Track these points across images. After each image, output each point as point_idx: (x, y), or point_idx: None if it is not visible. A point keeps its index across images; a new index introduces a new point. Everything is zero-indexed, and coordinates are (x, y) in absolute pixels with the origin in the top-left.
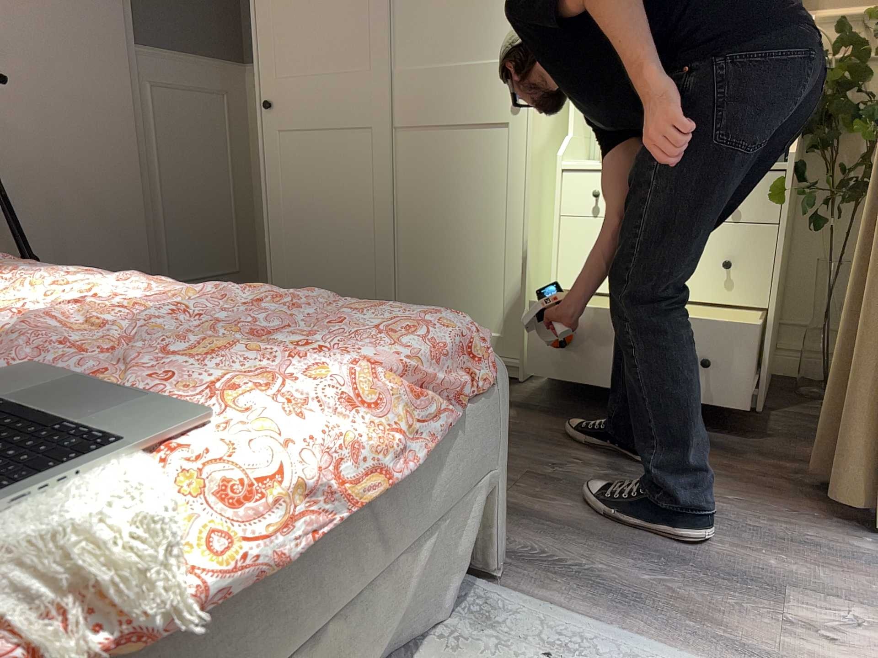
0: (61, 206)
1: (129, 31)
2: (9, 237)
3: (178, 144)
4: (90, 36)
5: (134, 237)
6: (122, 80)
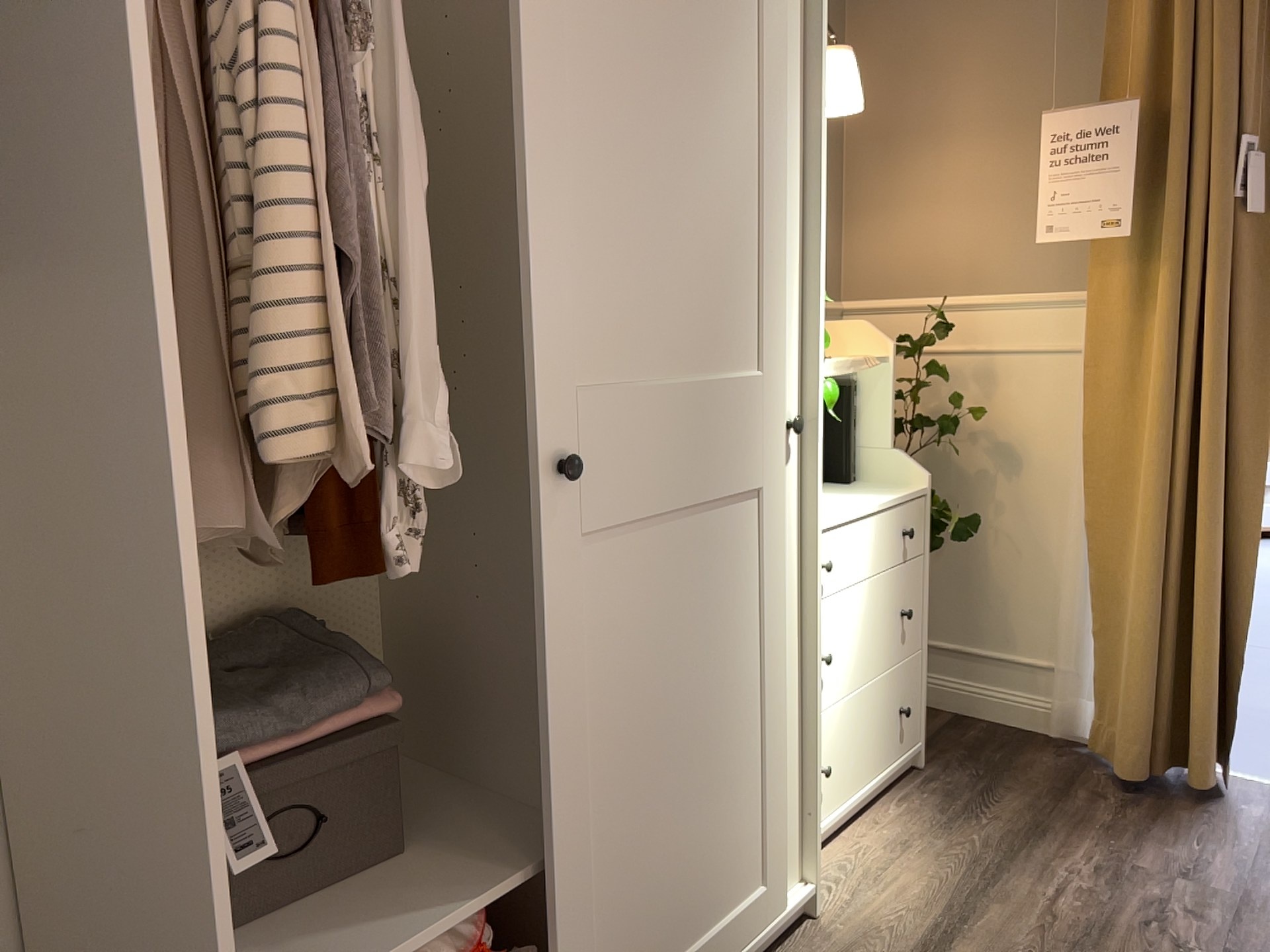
0: None
1: None
2: None
3: None
4: None
5: None
6: None
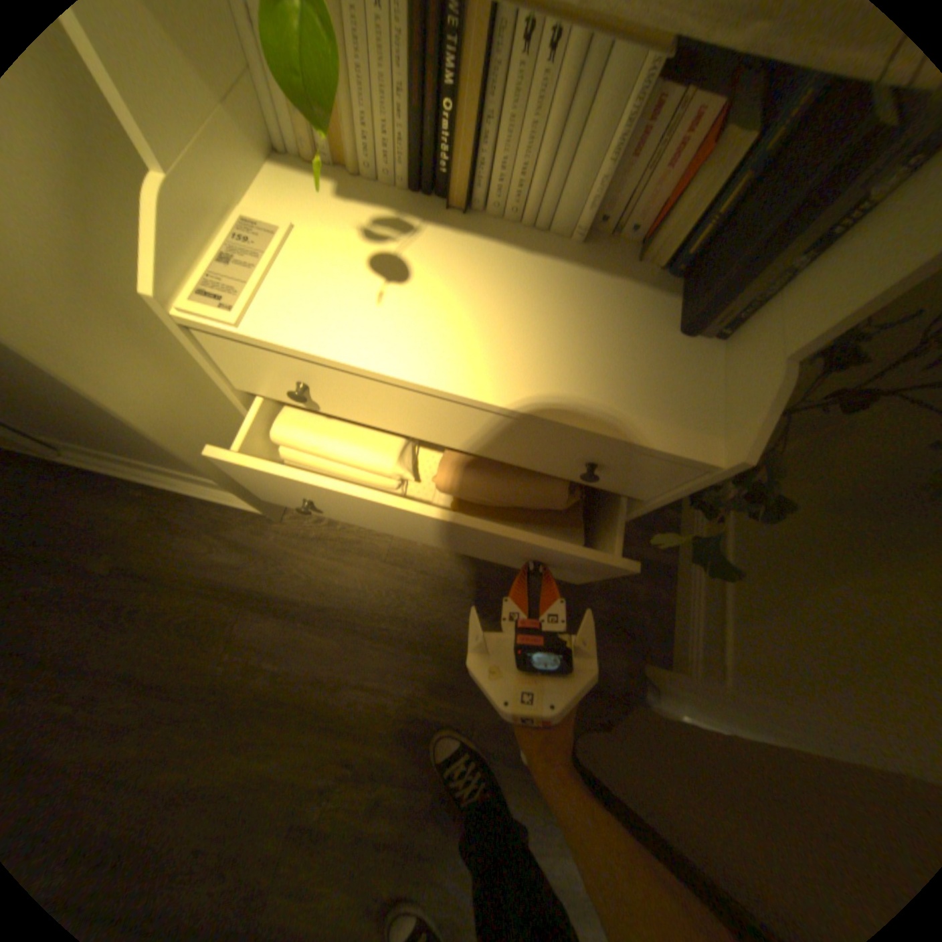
0: None
1: None
2: None
3: None
4: None
5: None
6: None
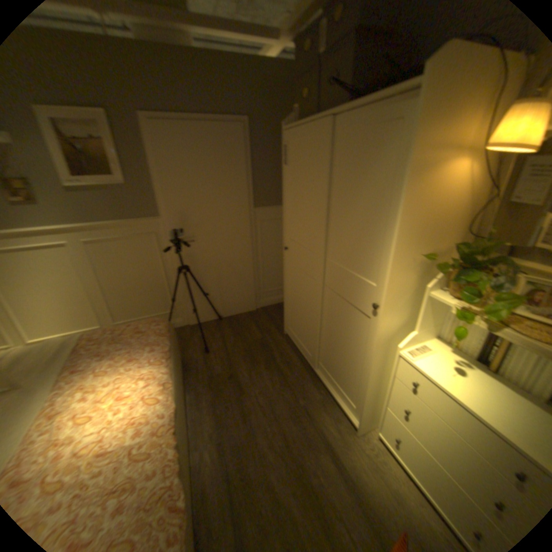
0: (219, 272)
1: (249, 203)
2: (201, 284)
3: (268, 242)
4: (231, 210)
5: (246, 279)
6: (244, 224)
